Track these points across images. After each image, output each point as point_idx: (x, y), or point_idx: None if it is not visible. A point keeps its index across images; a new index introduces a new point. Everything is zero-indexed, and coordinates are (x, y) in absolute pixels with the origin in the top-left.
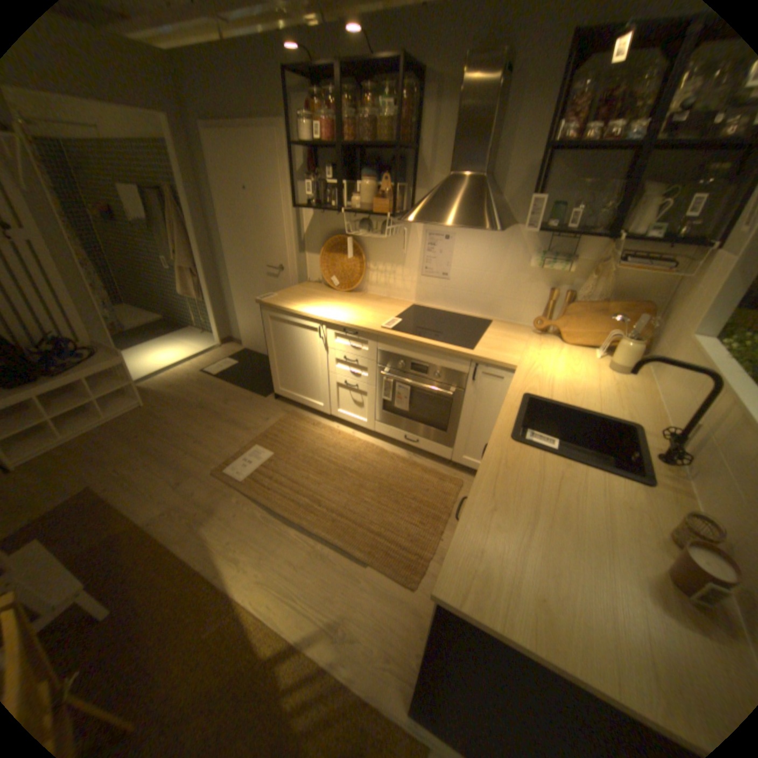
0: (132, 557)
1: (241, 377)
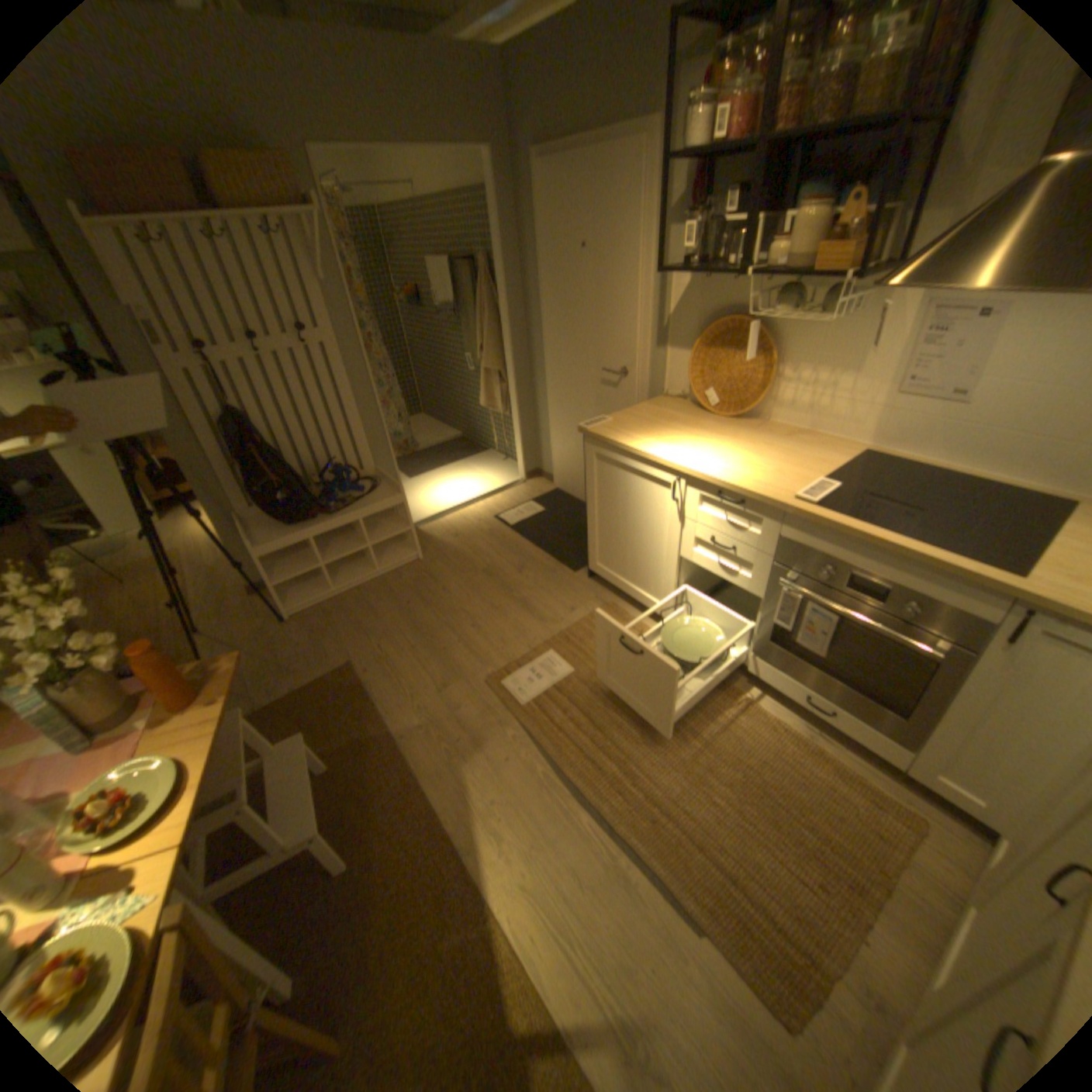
0: (378, 781)
1: (545, 534)
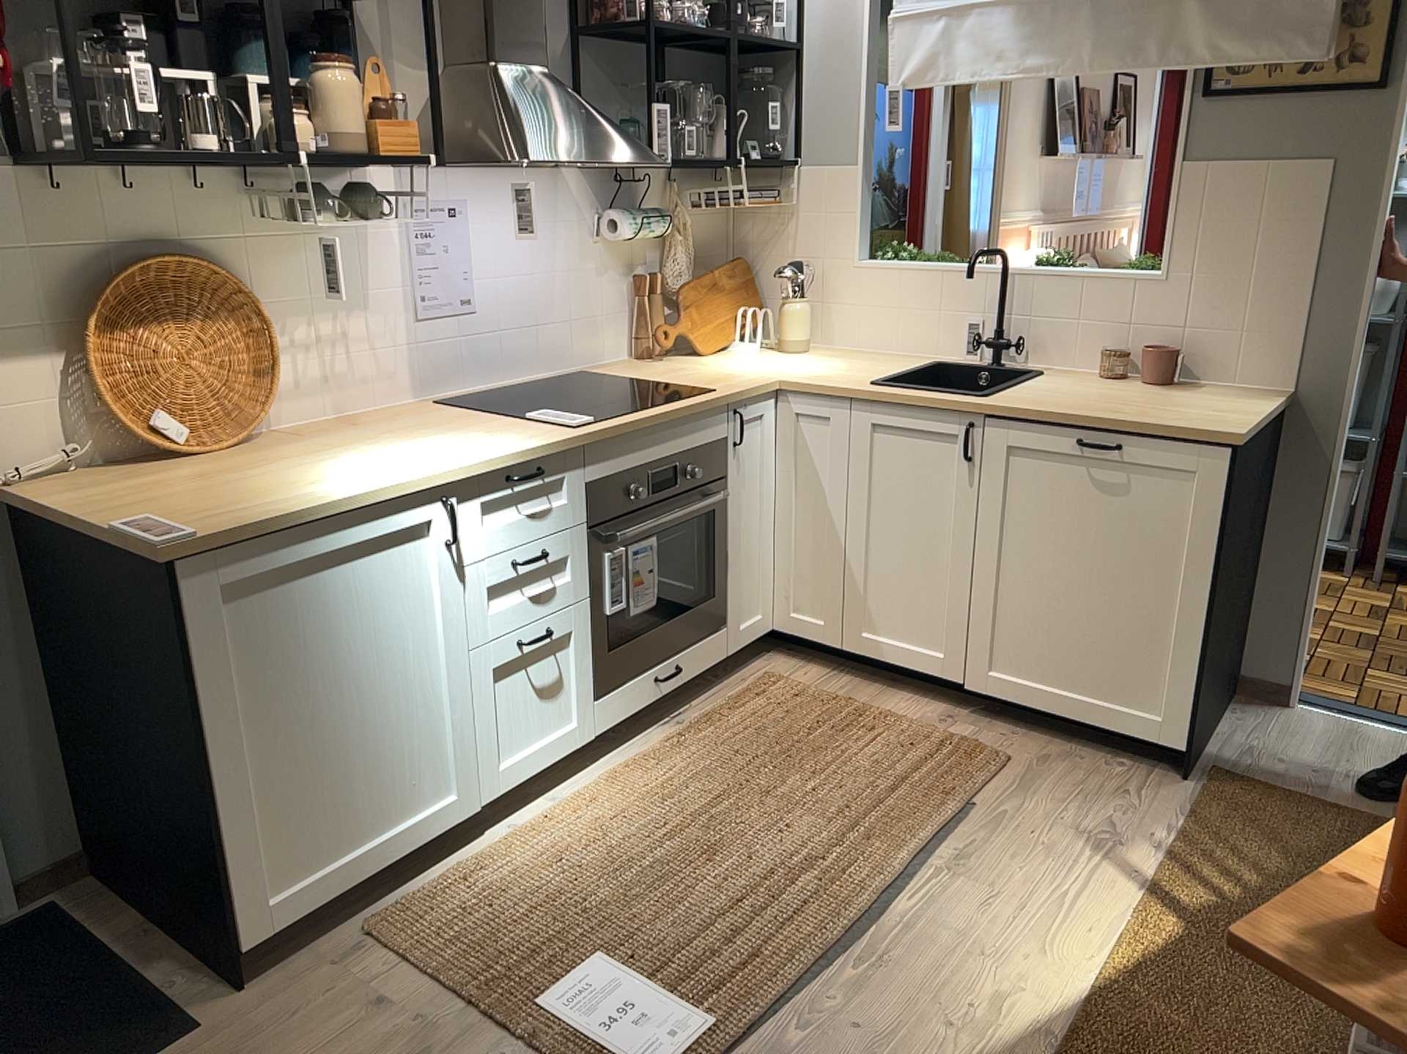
0: None
1: None
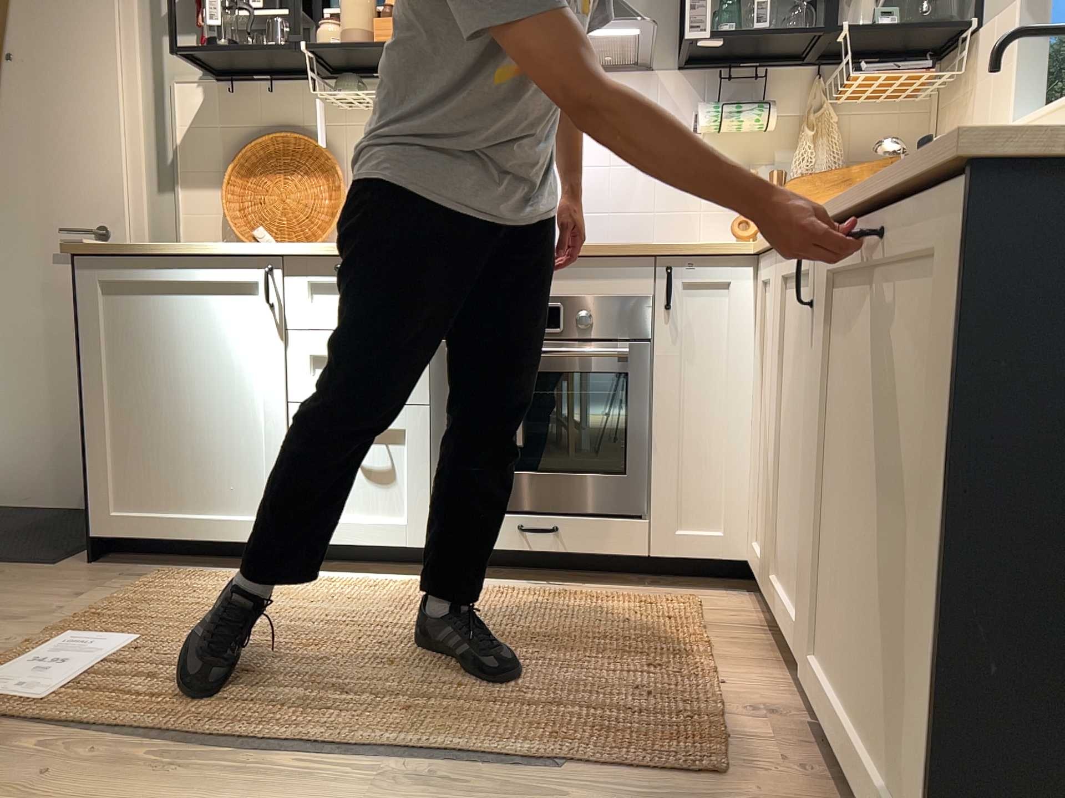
0: None
1: None
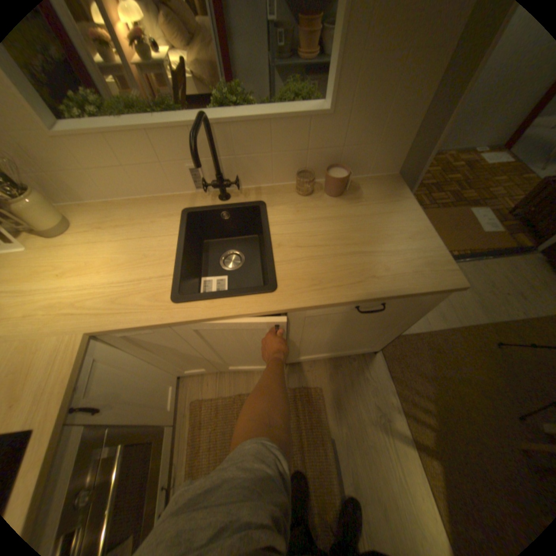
0: None
1: None
